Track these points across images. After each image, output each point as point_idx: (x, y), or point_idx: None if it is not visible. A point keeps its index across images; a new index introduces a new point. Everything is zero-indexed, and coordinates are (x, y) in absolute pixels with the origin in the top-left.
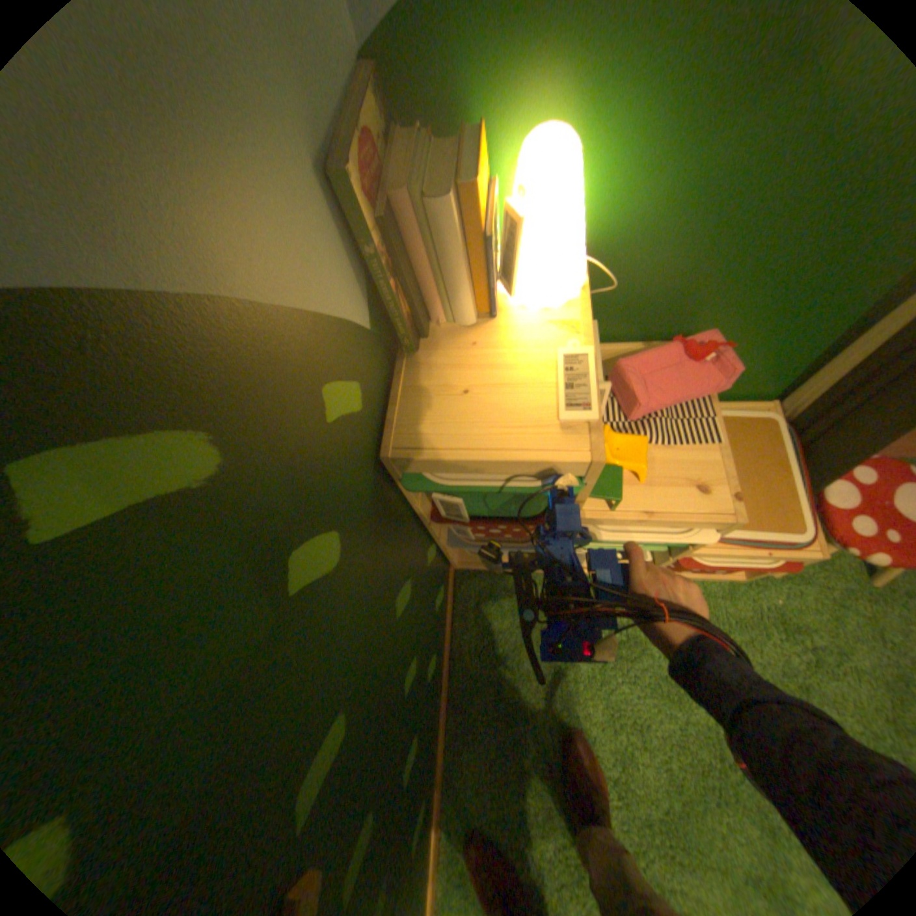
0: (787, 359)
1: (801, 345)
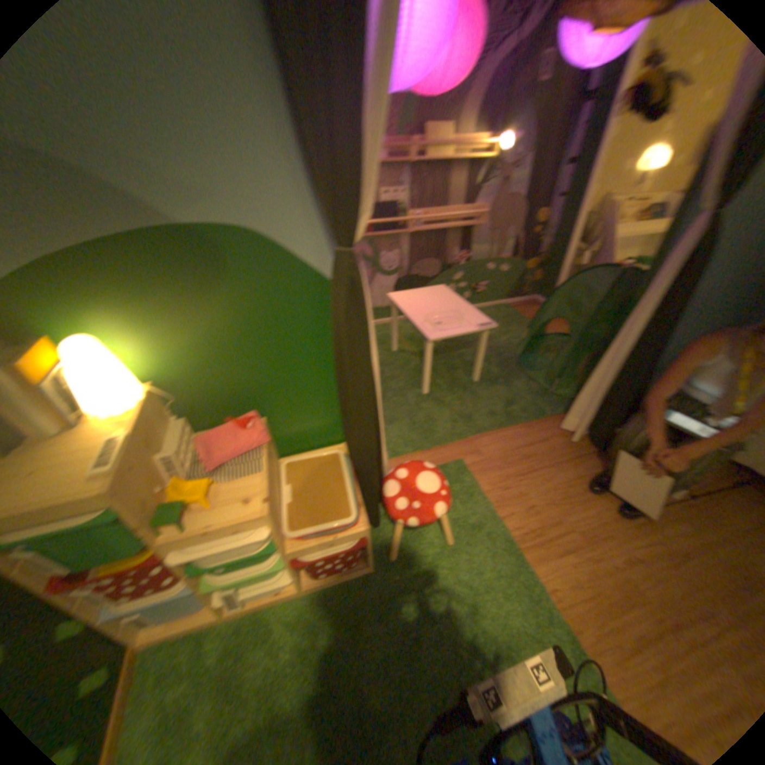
0: (328, 418)
1: (327, 410)
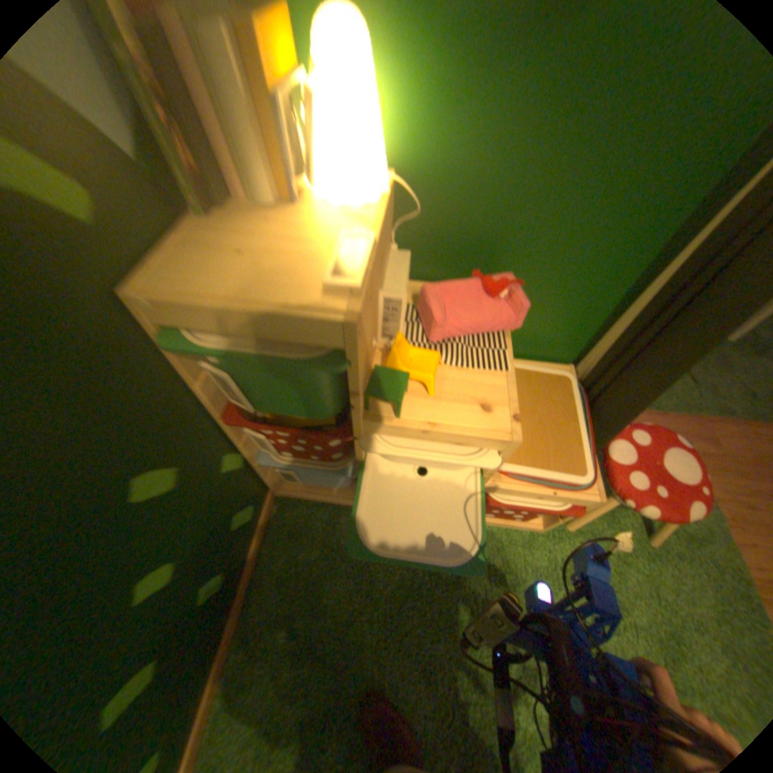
0: (579, 324)
1: (588, 311)
